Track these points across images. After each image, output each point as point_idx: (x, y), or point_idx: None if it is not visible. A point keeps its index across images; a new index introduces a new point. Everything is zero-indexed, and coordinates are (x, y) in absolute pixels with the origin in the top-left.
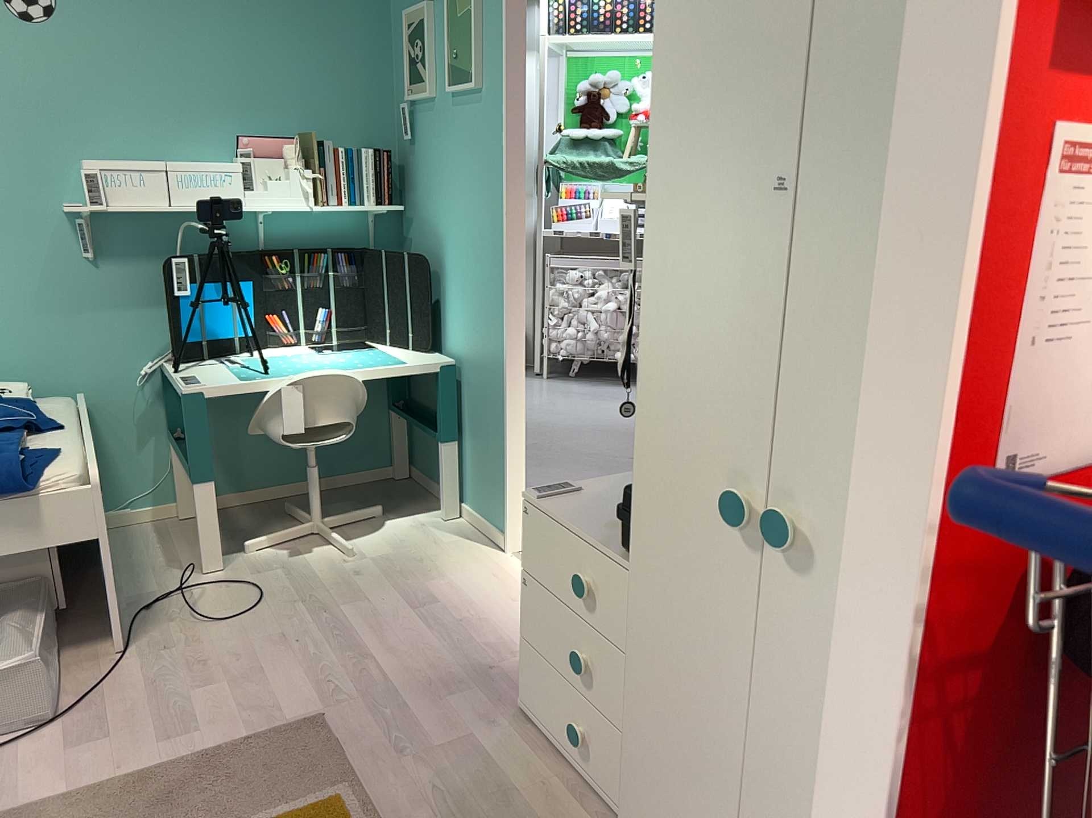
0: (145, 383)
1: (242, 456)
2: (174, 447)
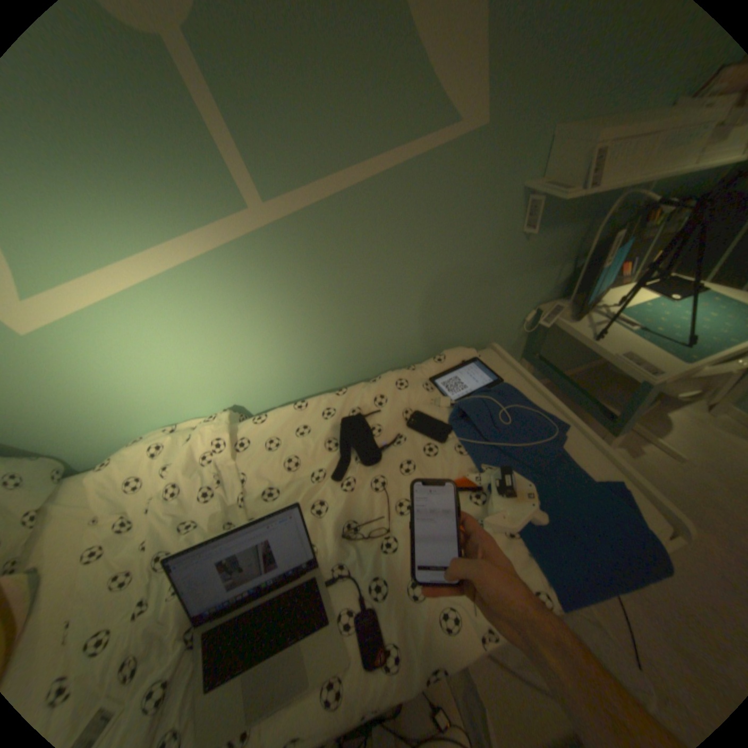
0: (532, 329)
1: (554, 359)
2: (529, 364)
